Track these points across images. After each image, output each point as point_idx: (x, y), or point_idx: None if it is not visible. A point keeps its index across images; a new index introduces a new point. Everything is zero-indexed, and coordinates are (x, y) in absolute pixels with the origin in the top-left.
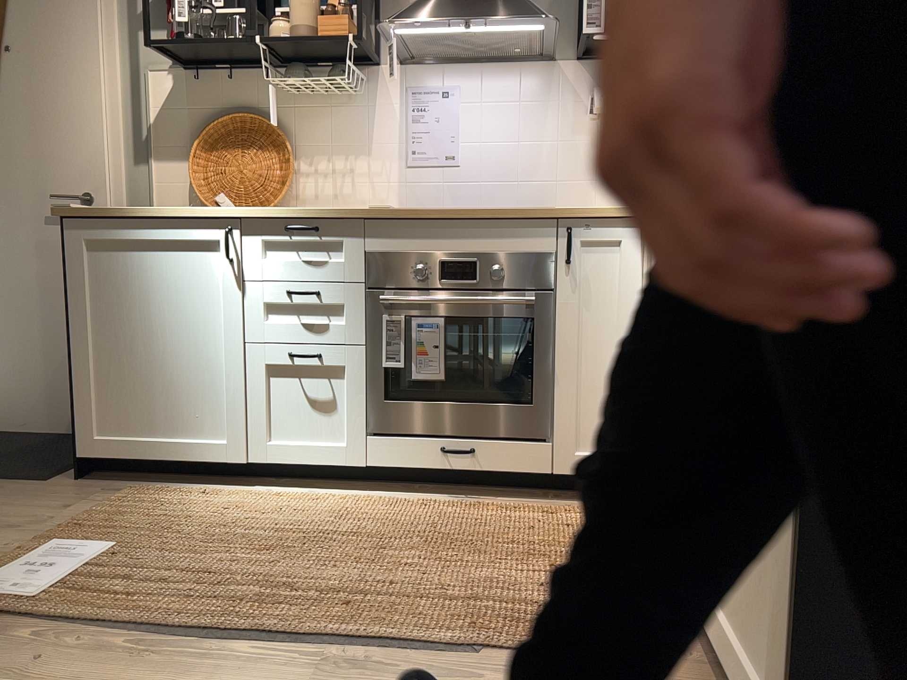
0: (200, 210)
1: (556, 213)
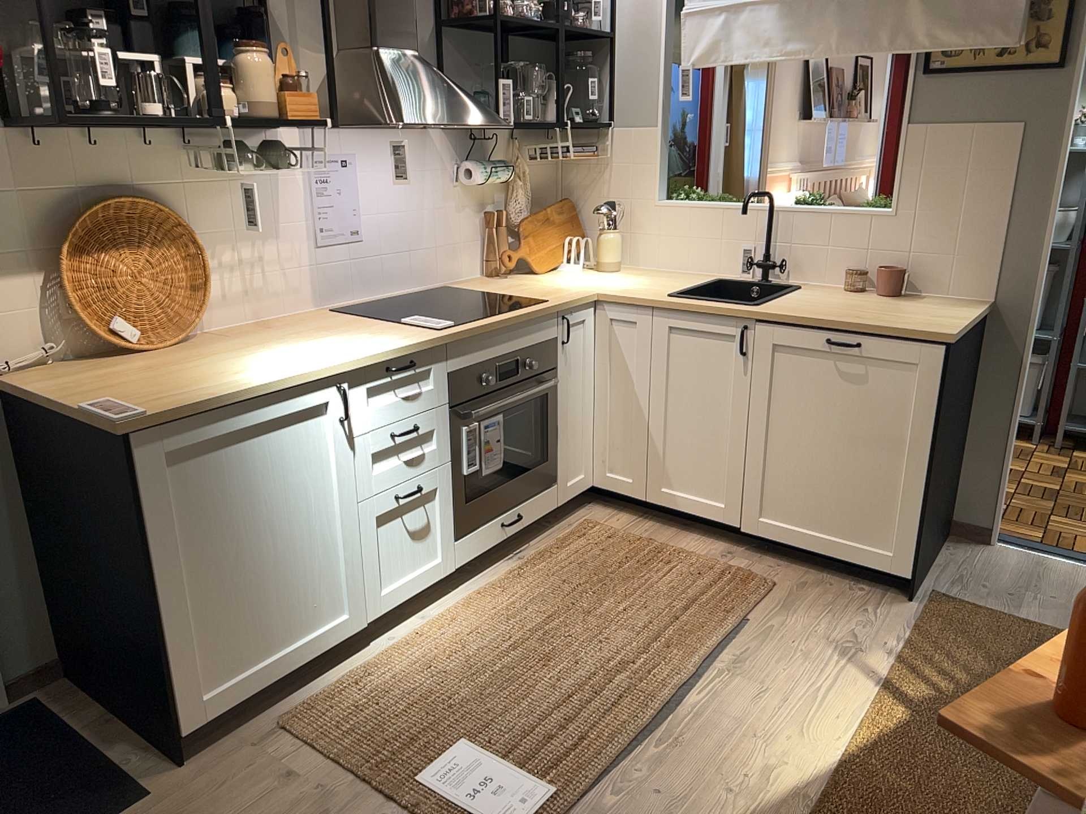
0: (287, 370)
1: (560, 307)
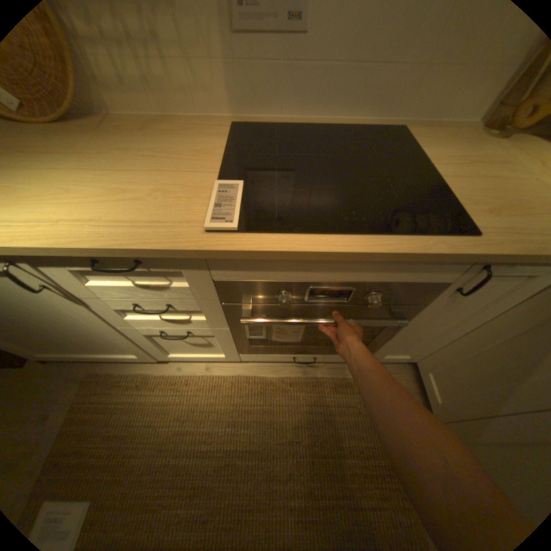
0: None
1: (483, 259)
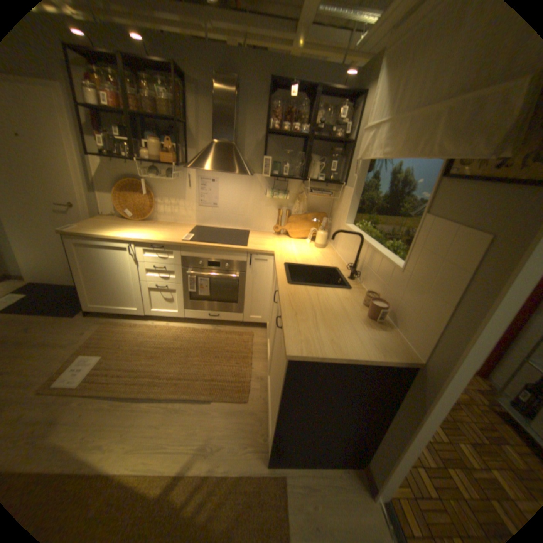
0: (117, 234)
1: (246, 250)
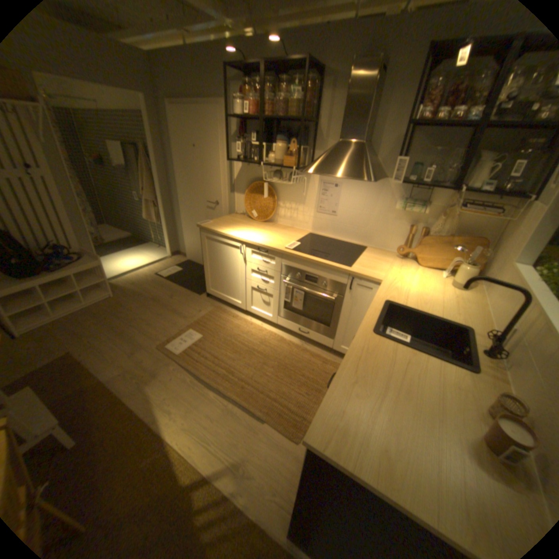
0: (235, 234)
1: (347, 272)
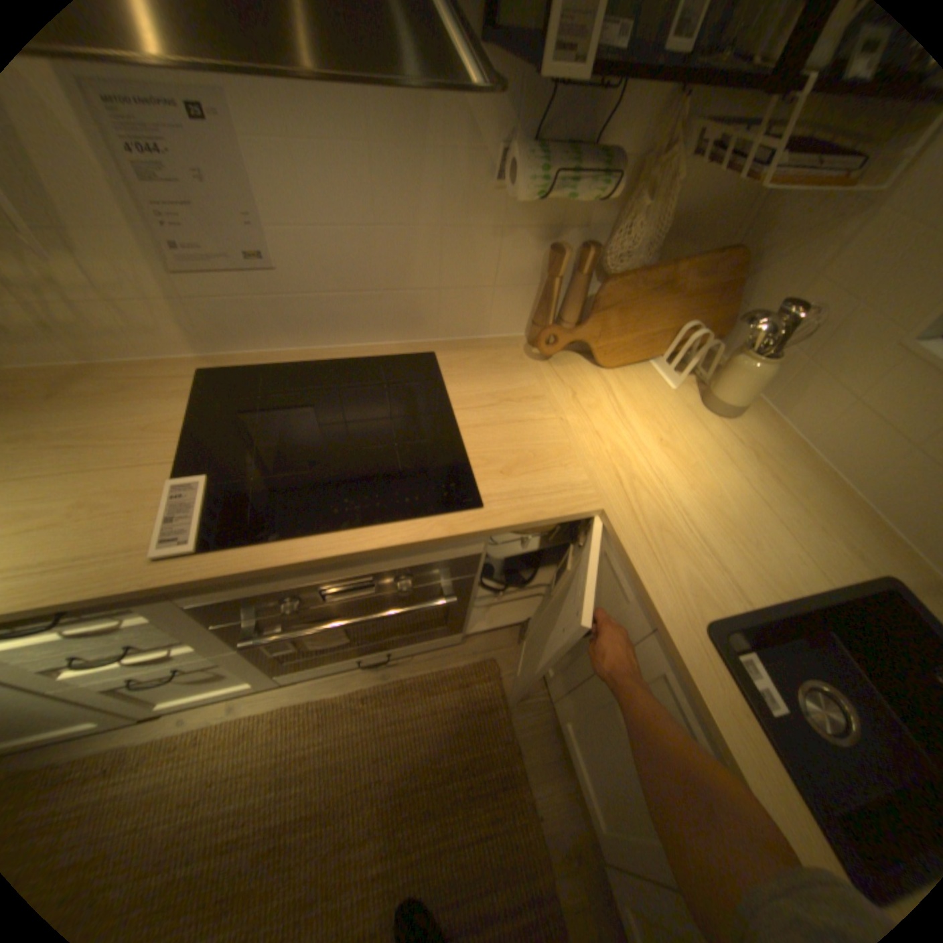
0: None
1: (485, 533)
